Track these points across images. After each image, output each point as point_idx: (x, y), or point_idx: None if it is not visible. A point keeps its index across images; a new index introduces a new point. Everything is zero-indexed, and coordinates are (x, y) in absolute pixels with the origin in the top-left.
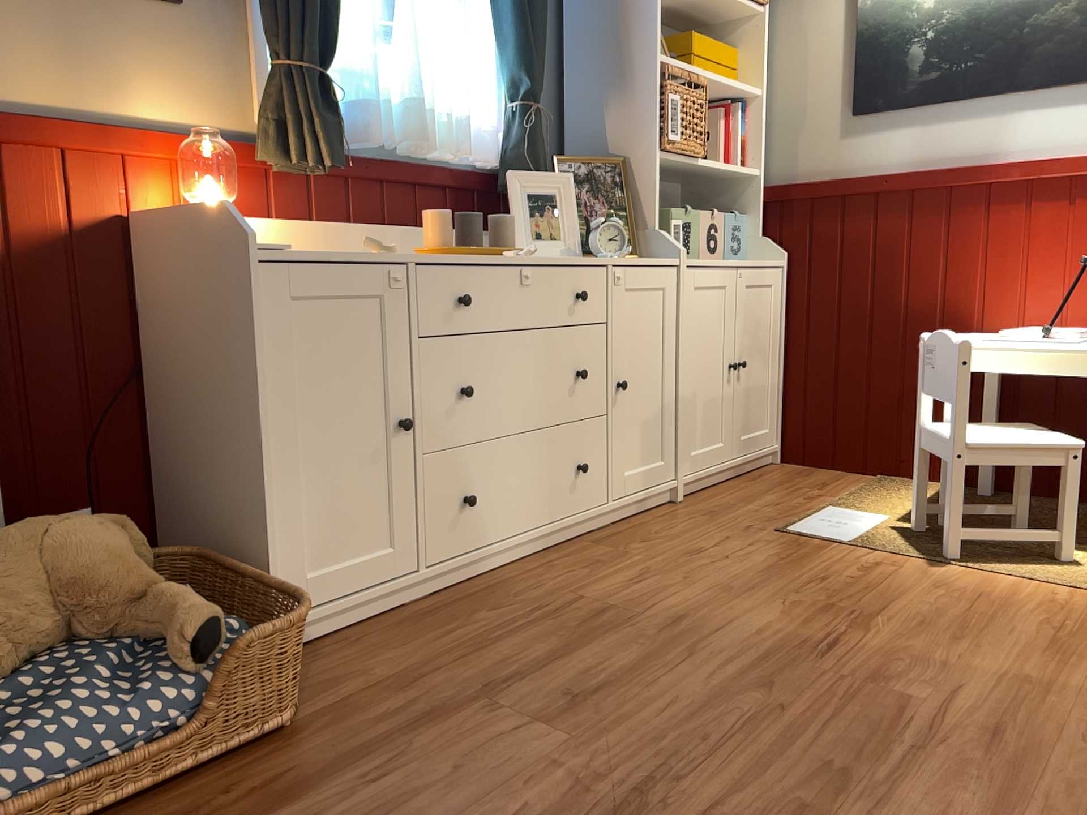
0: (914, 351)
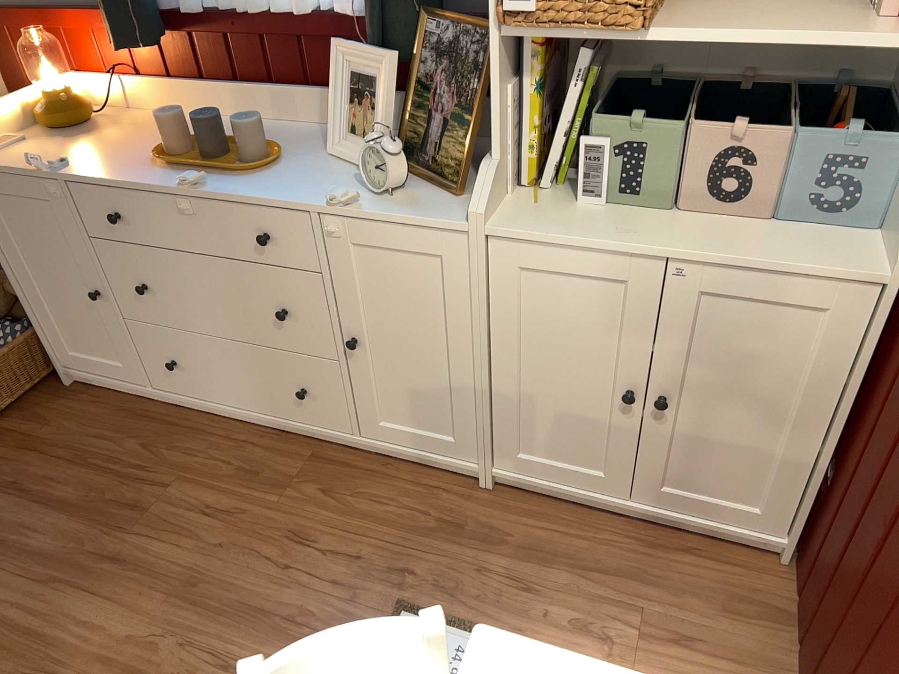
0: (879, 644)
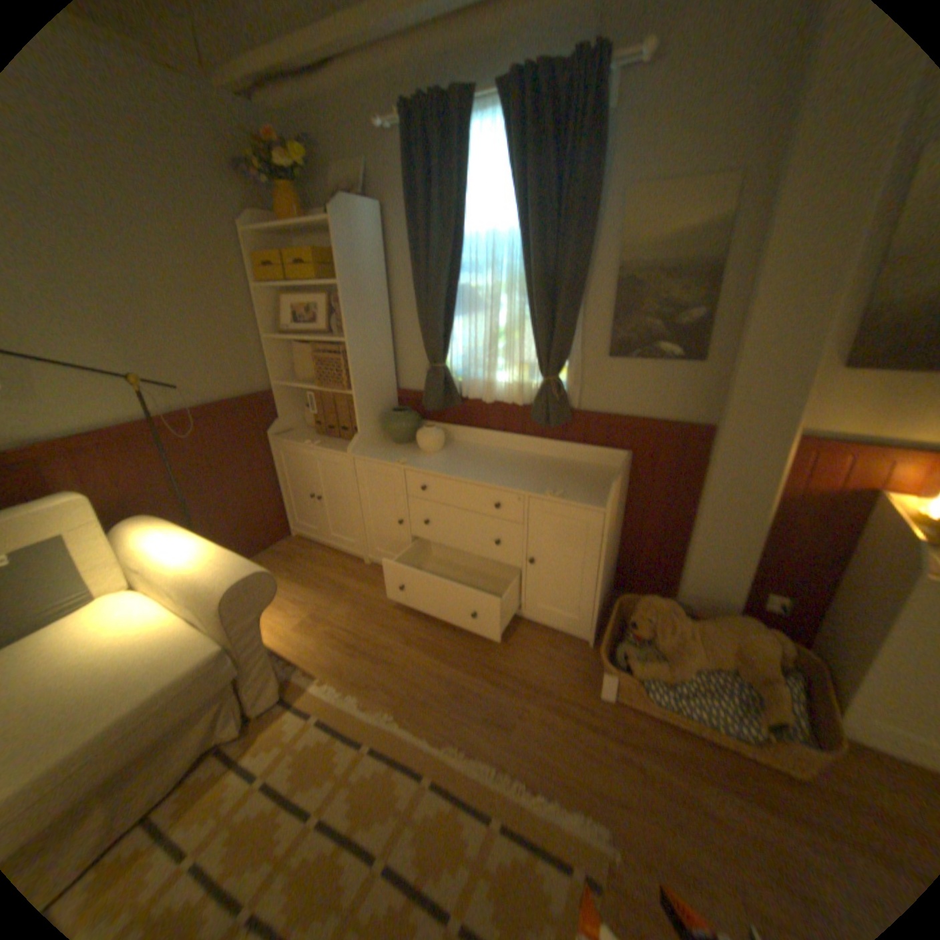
0: None
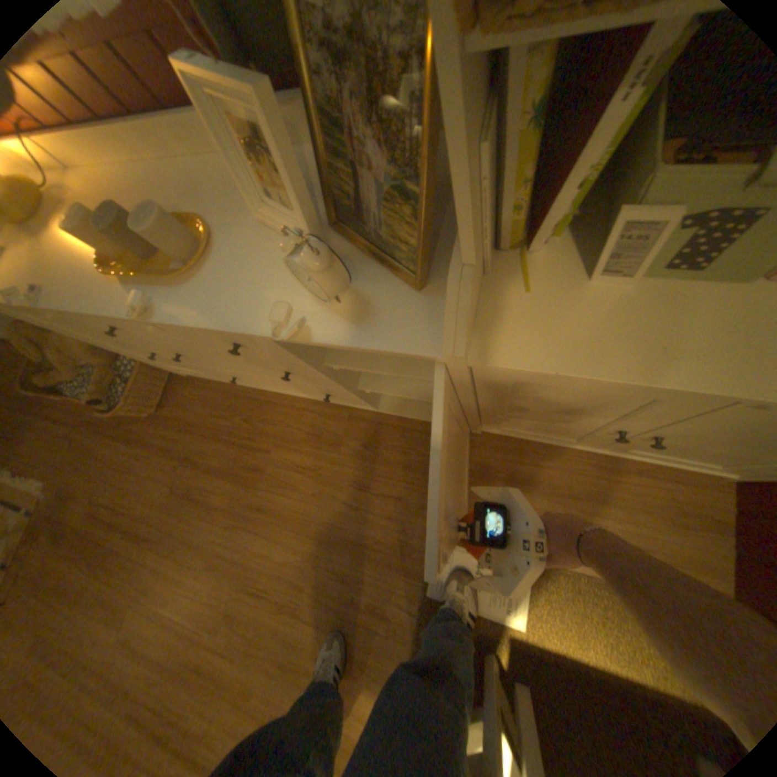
0: None
